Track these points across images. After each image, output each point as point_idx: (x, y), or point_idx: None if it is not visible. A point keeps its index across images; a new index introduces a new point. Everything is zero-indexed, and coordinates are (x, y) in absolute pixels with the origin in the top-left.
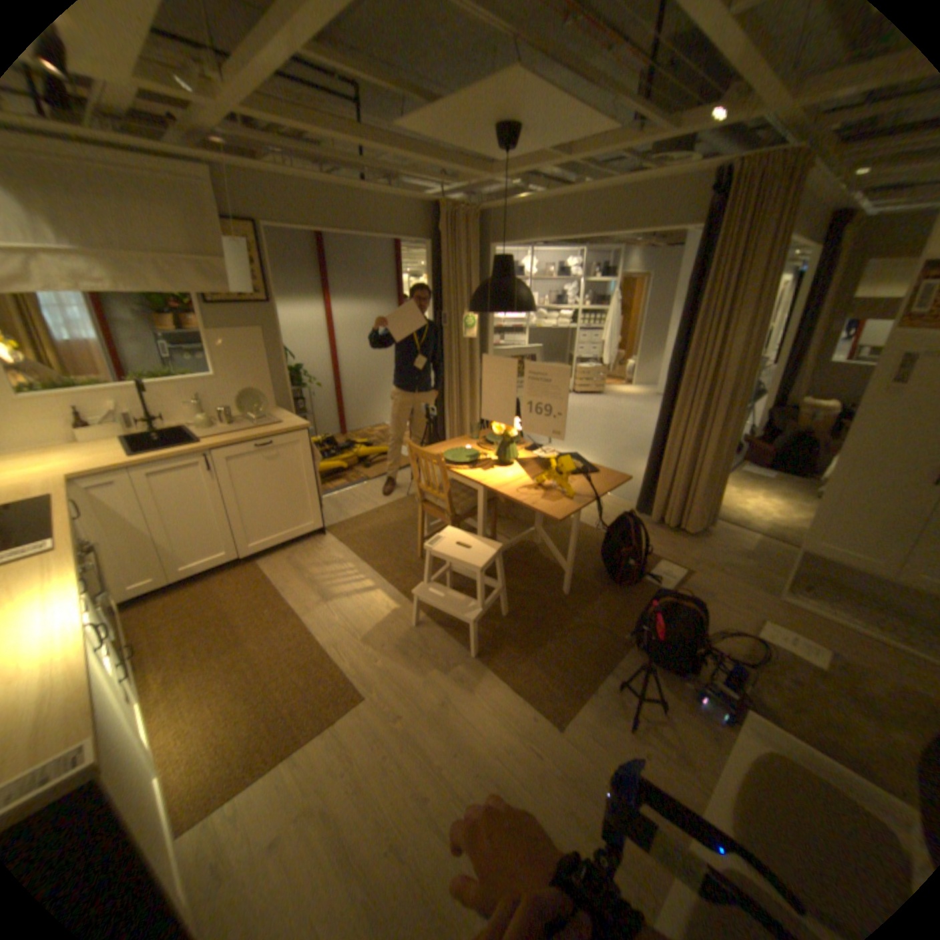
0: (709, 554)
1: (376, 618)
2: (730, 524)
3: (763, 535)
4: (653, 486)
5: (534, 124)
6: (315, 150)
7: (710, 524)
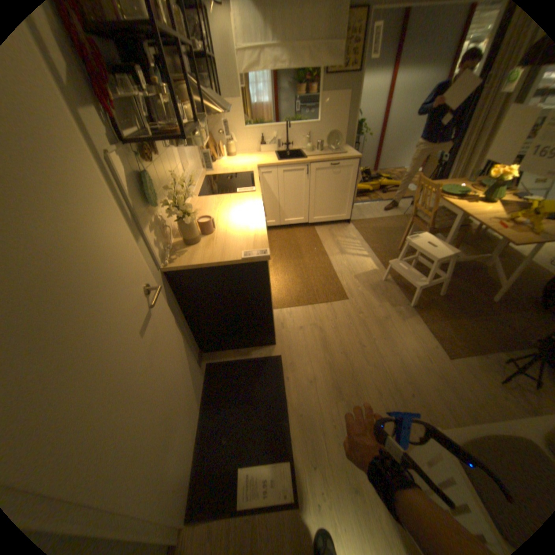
0: None
1: (364, 270)
2: None
3: None
4: None
5: None
6: None
7: None
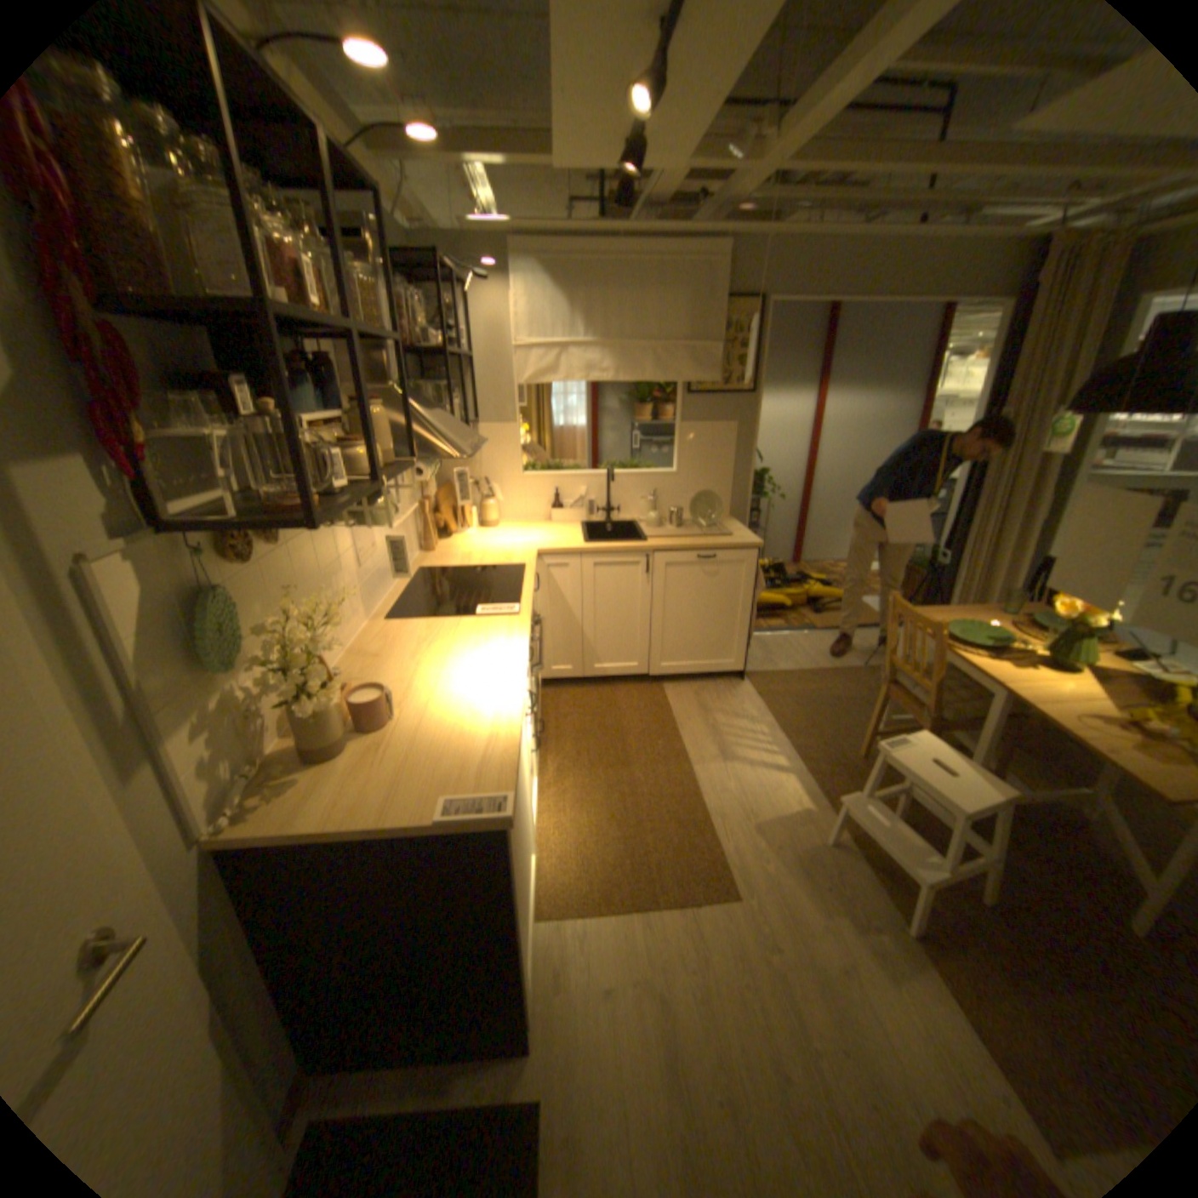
0: None
1: (780, 810)
2: None
3: None
4: None
5: None
6: (865, 194)
7: None
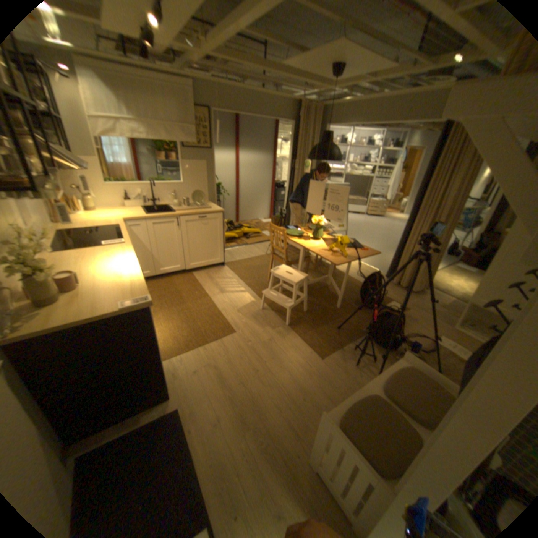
0: (421, 302)
1: (244, 303)
2: (439, 290)
3: (456, 298)
4: (397, 264)
5: (352, 64)
6: (242, 72)
7: (426, 288)
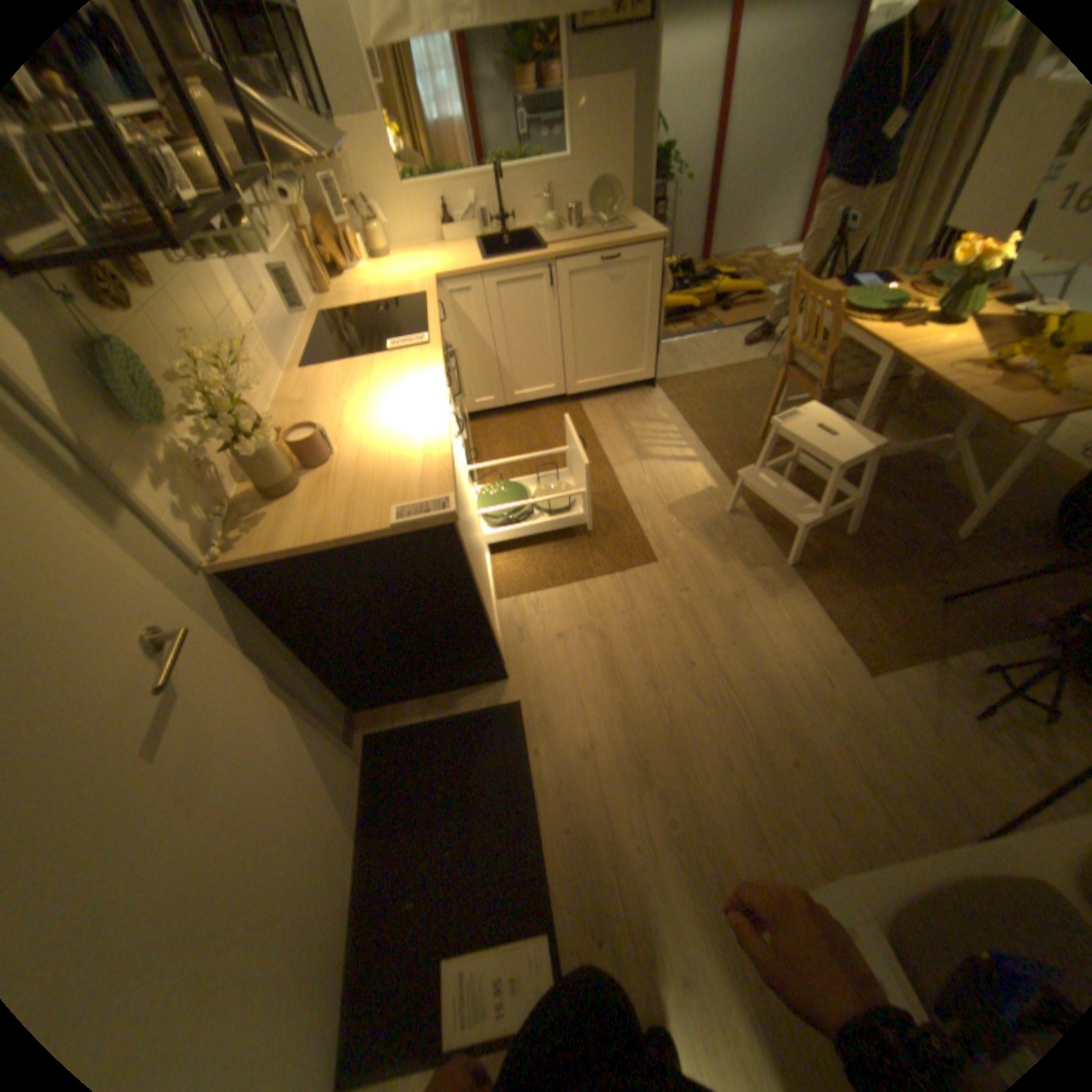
0: None
1: (688, 491)
2: None
3: None
4: None
5: None
6: None
7: None
